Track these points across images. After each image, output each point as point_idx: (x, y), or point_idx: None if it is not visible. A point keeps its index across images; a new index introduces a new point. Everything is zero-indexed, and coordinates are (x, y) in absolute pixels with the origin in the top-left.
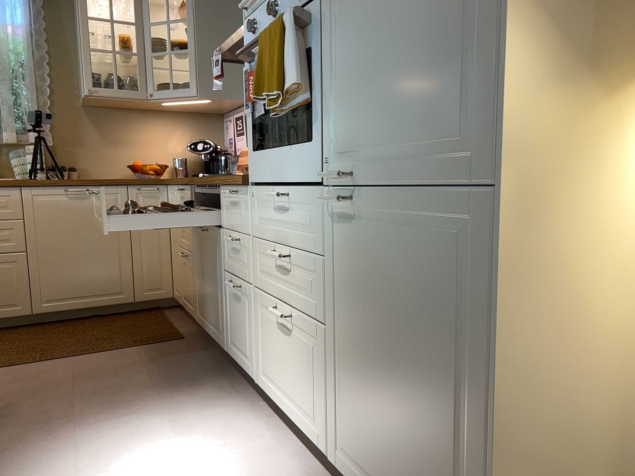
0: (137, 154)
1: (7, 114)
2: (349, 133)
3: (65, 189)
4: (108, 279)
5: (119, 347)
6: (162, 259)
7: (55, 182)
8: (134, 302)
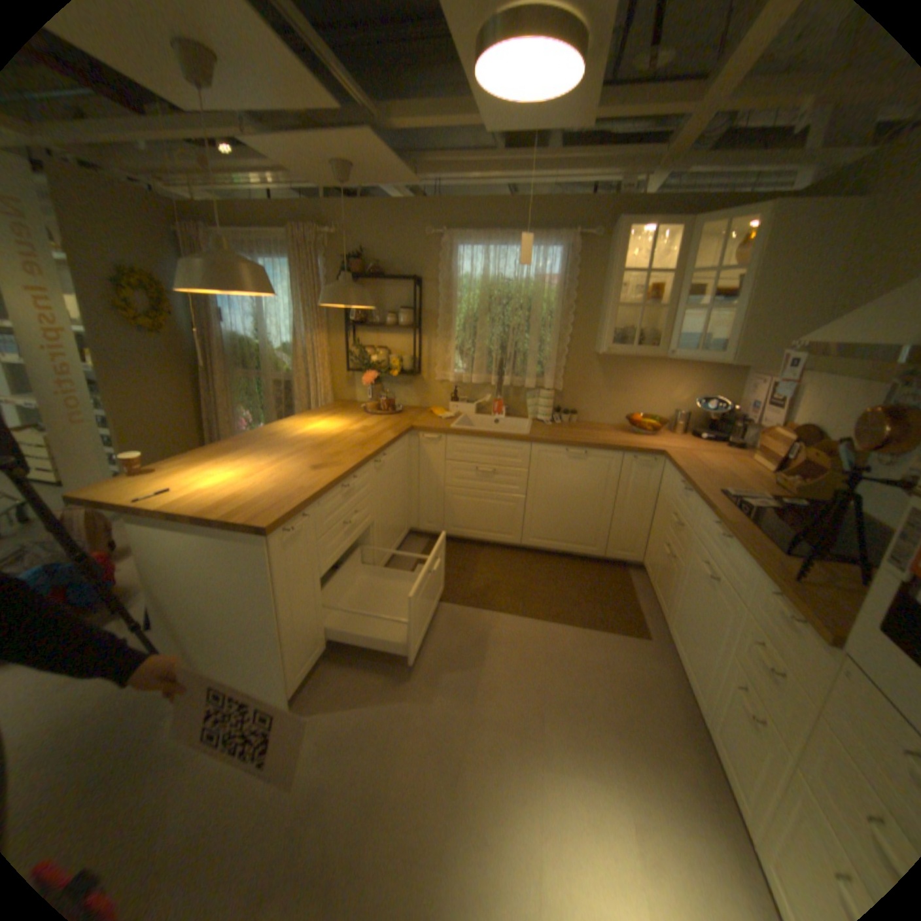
0: (637, 402)
1: (530, 363)
2: None
3: (566, 449)
4: (585, 532)
5: (586, 625)
6: (641, 527)
7: (559, 442)
8: (604, 557)
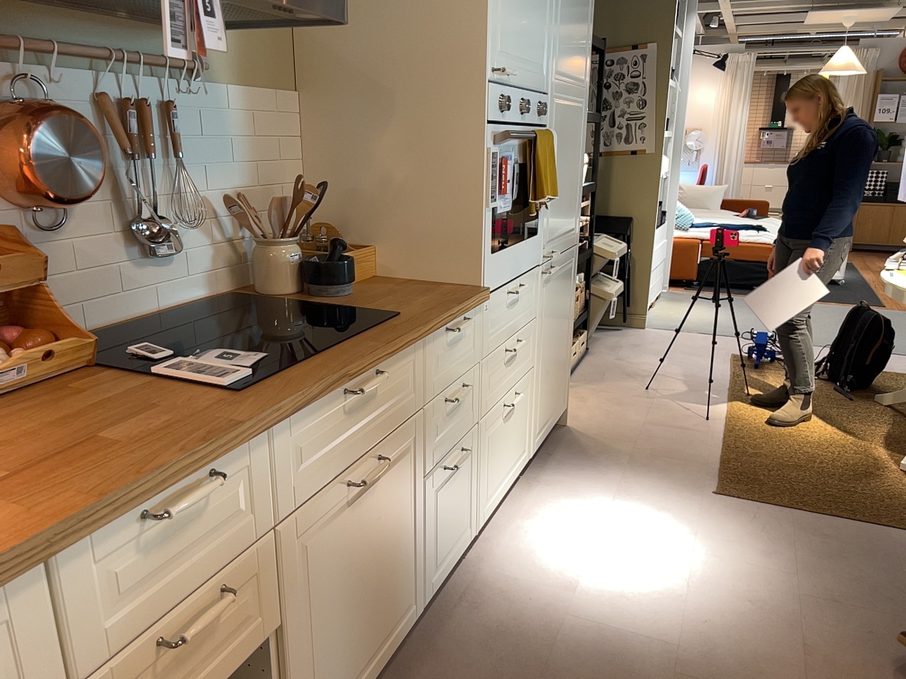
0: None
1: None
2: (552, 226)
3: None
4: None
5: None
6: None
7: None
8: None
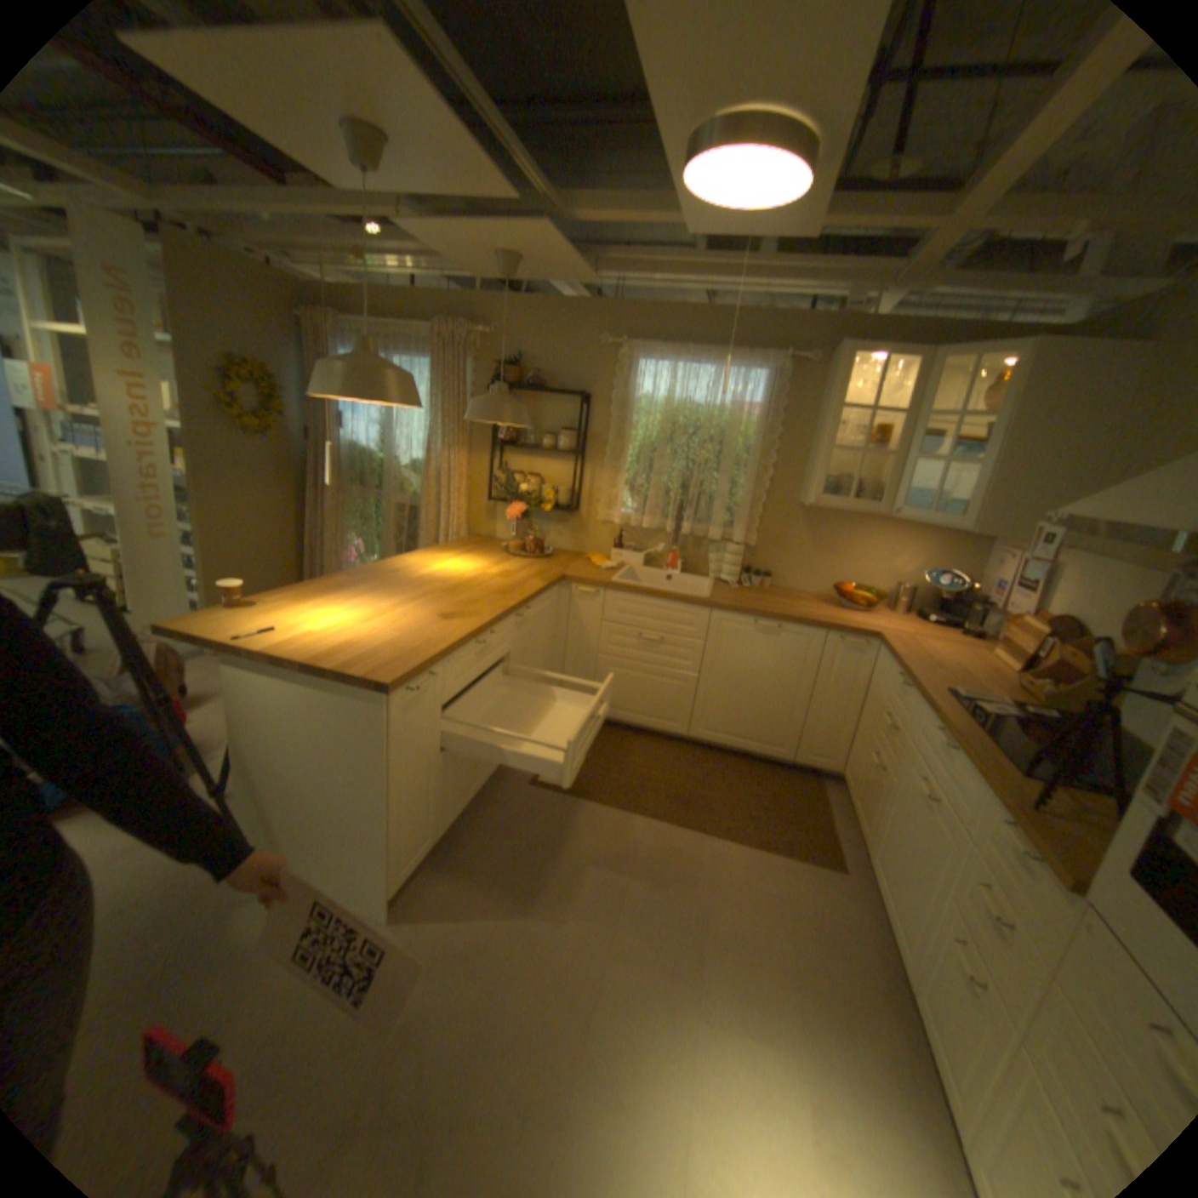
0: (849, 568)
1: (717, 509)
2: None
3: (755, 620)
4: (772, 728)
5: (765, 847)
6: (844, 727)
7: (747, 611)
8: (794, 762)
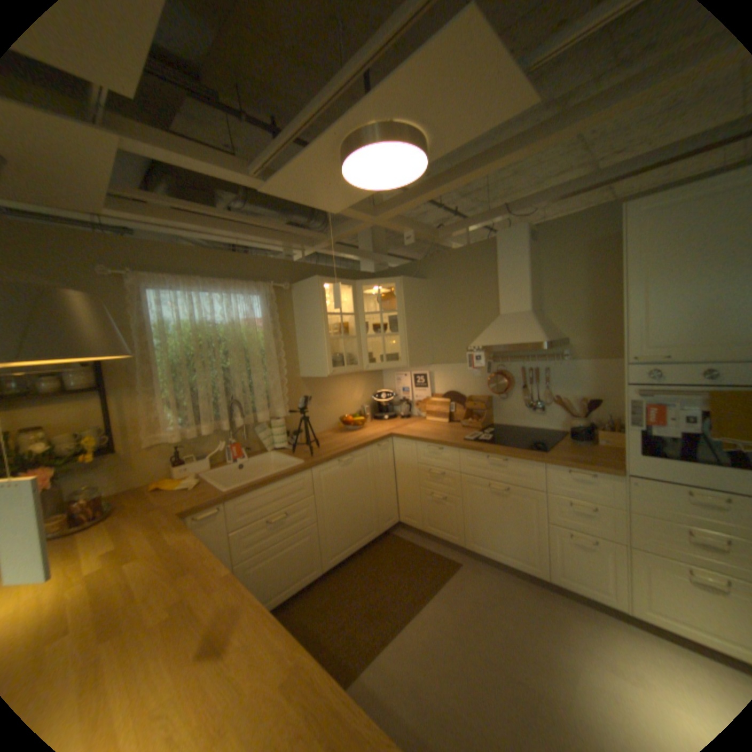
0: (335, 409)
1: (260, 399)
2: None
3: (338, 461)
4: (365, 524)
5: (433, 591)
6: (392, 495)
7: (333, 457)
8: (379, 535)
